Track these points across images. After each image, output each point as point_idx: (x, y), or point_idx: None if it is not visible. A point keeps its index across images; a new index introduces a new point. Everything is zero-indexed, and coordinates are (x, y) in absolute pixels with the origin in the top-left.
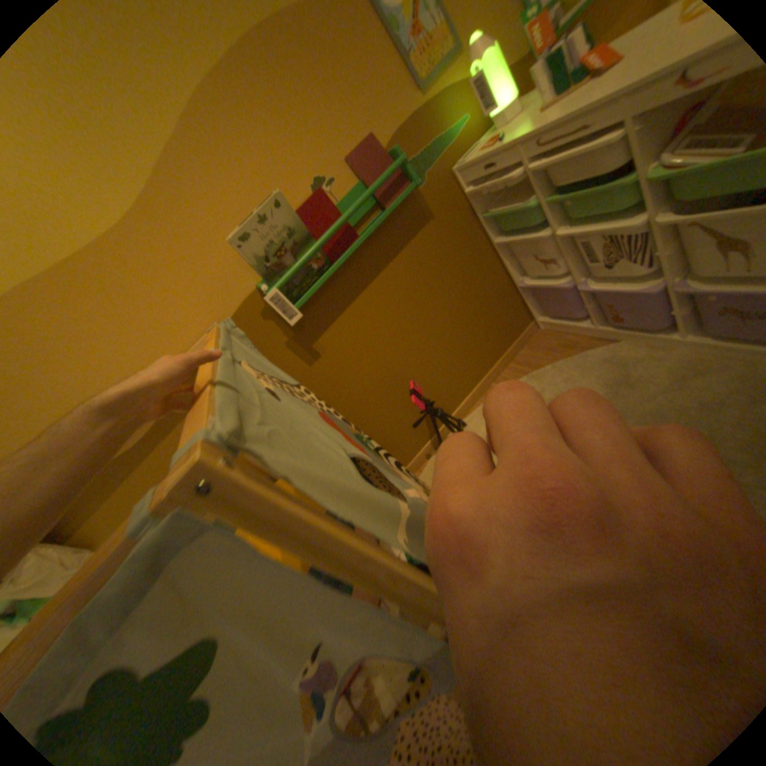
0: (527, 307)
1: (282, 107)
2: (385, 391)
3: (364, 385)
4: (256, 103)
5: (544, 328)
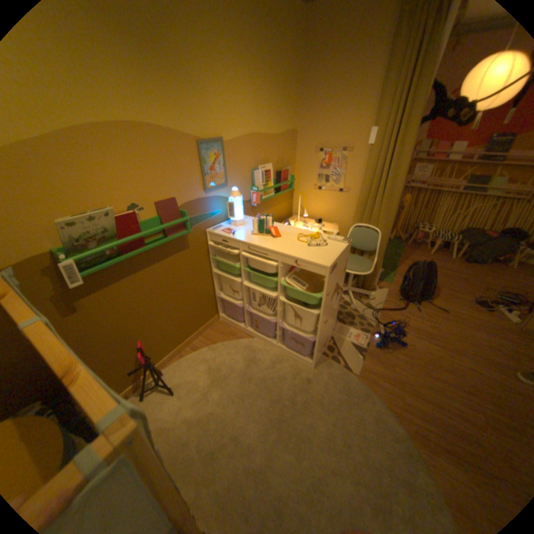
0: (216, 306)
1: (131, 163)
2: (115, 345)
3: (101, 339)
4: (117, 153)
5: (221, 320)
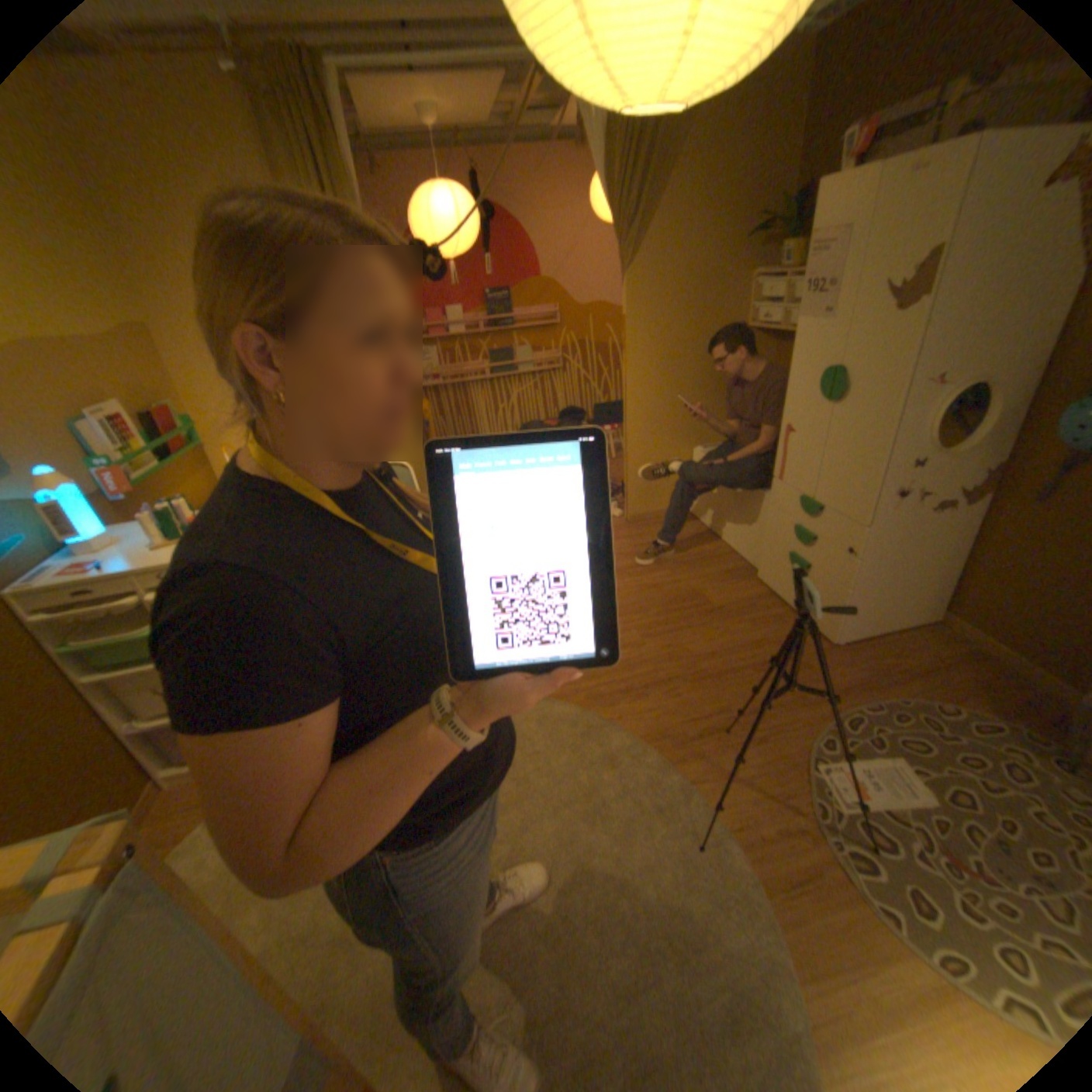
0: (136, 766)
1: None
2: None
3: None
4: None
5: (167, 788)
